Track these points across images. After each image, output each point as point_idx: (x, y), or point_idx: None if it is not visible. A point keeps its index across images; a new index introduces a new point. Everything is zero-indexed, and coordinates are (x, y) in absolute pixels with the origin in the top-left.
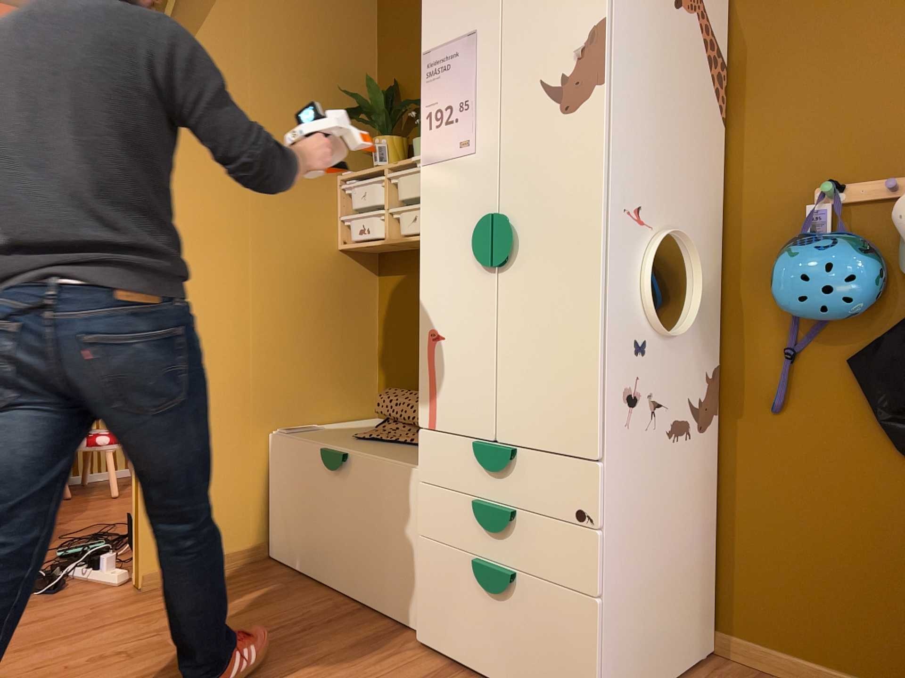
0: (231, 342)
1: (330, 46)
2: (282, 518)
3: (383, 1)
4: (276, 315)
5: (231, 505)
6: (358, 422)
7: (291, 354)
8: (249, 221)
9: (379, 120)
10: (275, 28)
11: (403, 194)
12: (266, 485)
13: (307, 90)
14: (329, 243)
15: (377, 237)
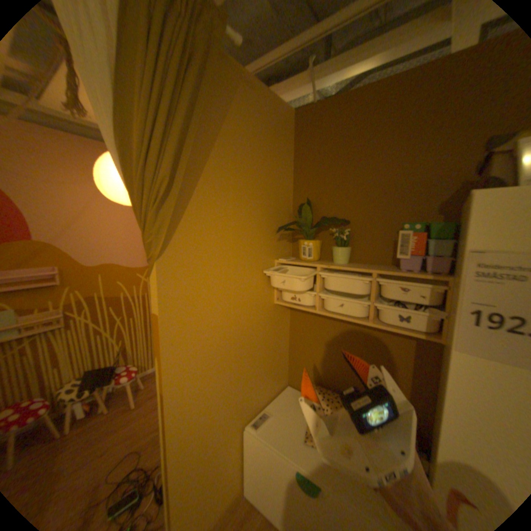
0: (223, 389)
1: (272, 176)
2: (256, 483)
3: (298, 144)
4: (246, 358)
5: (225, 482)
6: (284, 396)
7: (254, 375)
8: (232, 307)
9: (306, 229)
10: (245, 168)
11: (334, 287)
12: (242, 456)
13: (261, 208)
14: (271, 301)
15: (306, 304)
